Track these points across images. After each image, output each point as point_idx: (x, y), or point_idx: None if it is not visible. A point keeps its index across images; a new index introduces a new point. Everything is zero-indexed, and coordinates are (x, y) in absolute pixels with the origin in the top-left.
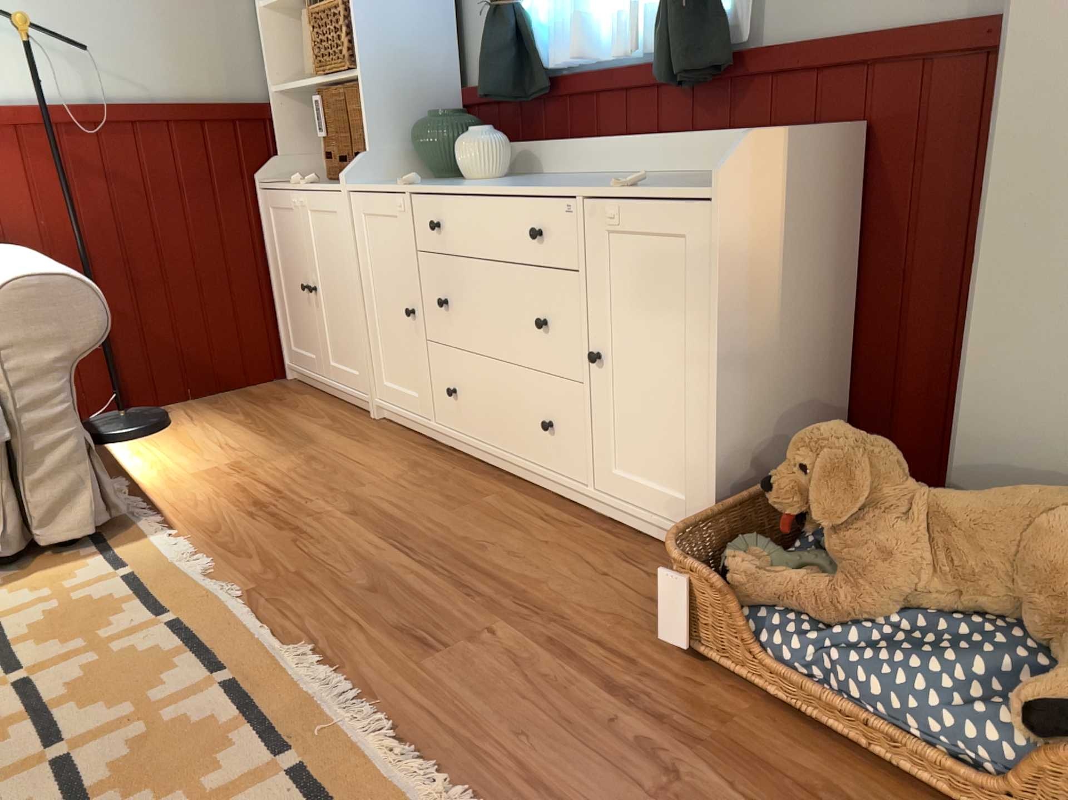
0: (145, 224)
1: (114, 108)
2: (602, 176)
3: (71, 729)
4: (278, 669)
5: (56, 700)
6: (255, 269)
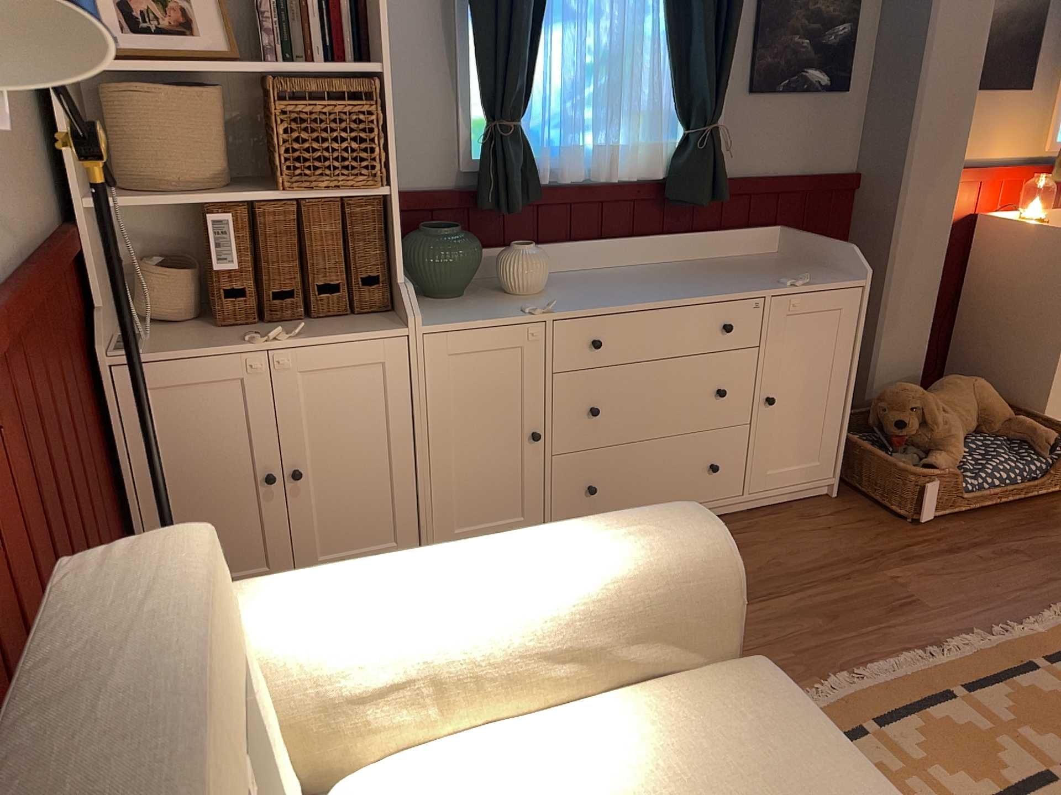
0: (66, 484)
1: (24, 281)
2: (617, 272)
3: (1031, 772)
4: (945, 665)
5: (996, 787)
6: (111, 495)
